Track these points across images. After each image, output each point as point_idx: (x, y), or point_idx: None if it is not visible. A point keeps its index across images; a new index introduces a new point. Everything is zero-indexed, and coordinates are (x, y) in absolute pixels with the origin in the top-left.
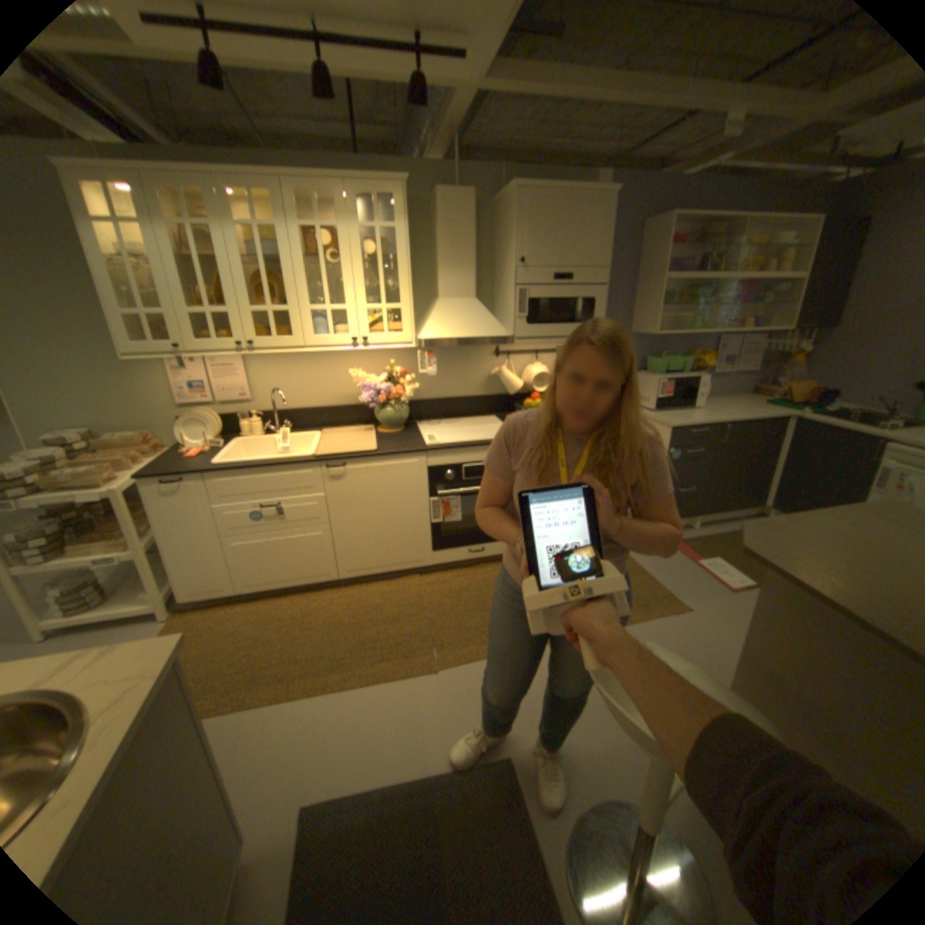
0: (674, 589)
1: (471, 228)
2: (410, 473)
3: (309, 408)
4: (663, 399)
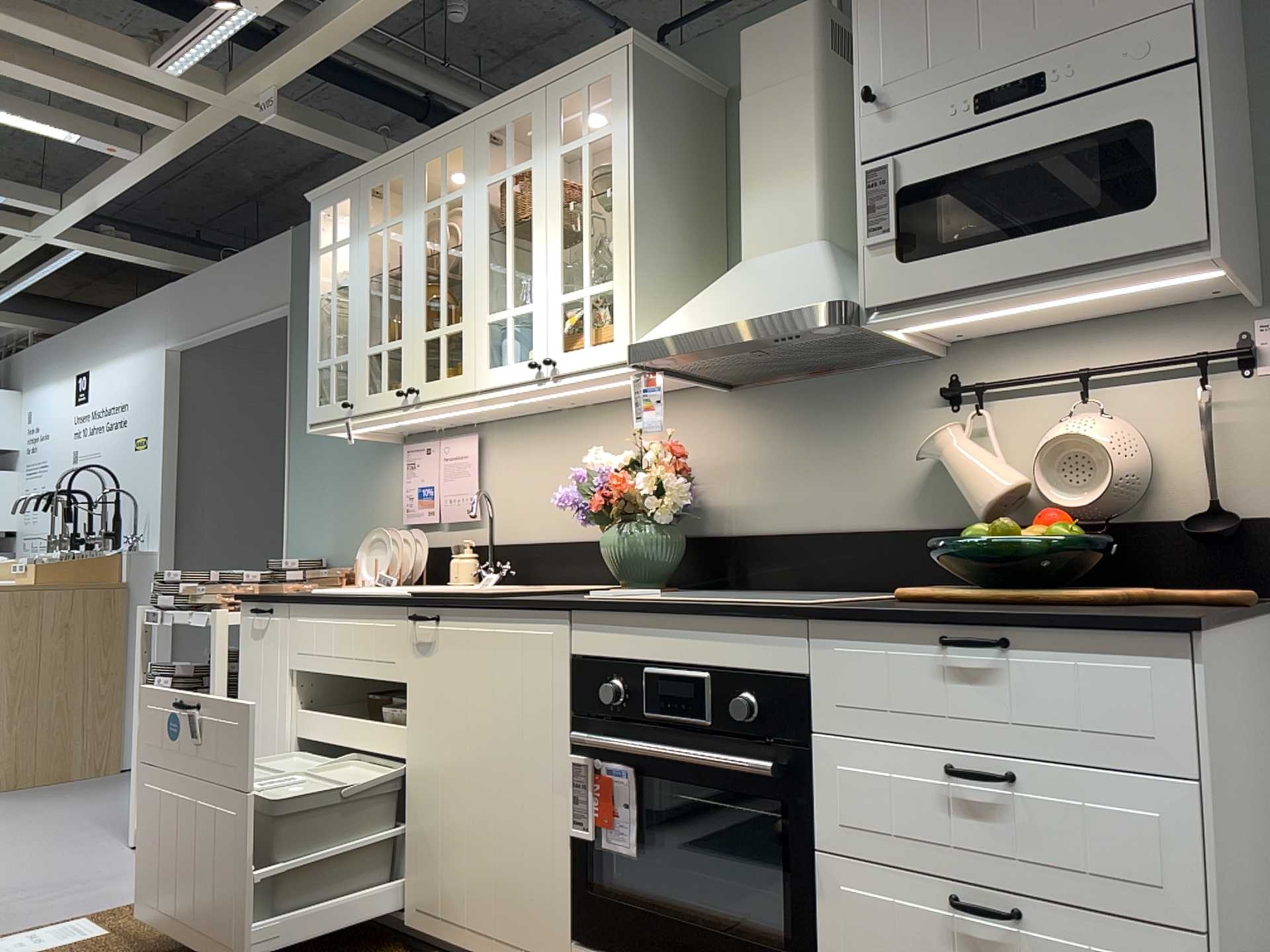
0: None
1: (806, 85)
2: (535, 664)
3: (549, 542)
4: None
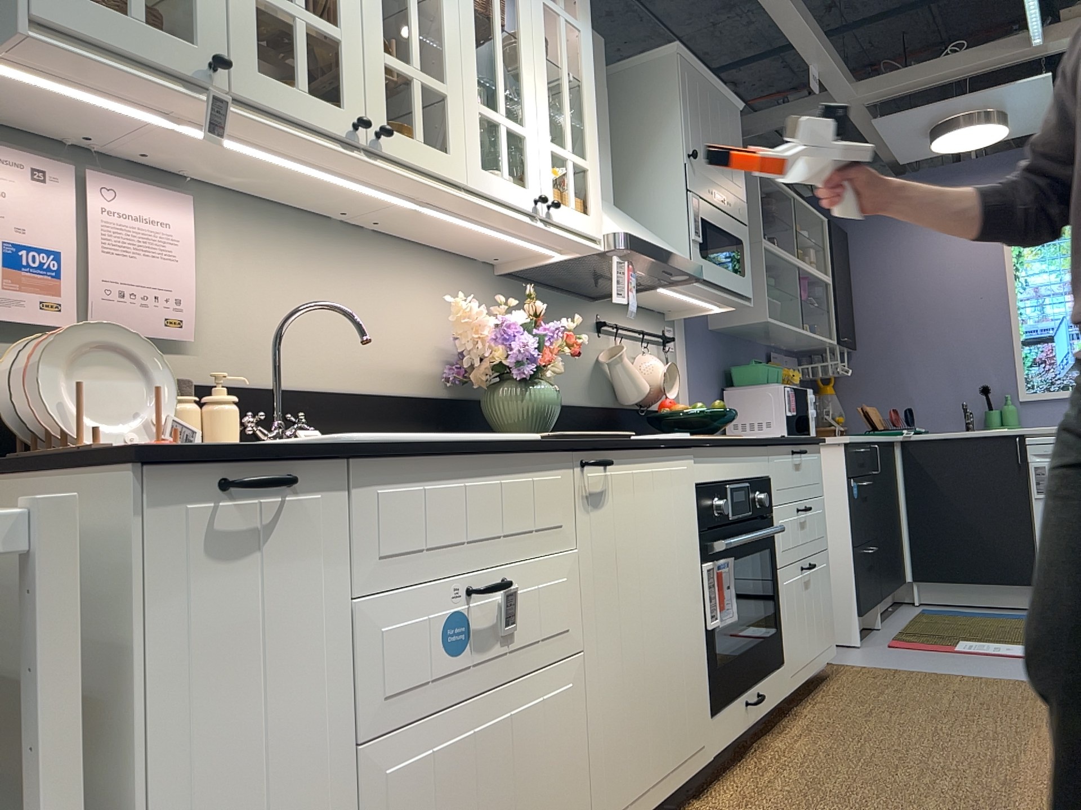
0: (1000, 675)
1: (607, 96)
2: (681, 495)
3: (325, 392)
4: (793, 417)
